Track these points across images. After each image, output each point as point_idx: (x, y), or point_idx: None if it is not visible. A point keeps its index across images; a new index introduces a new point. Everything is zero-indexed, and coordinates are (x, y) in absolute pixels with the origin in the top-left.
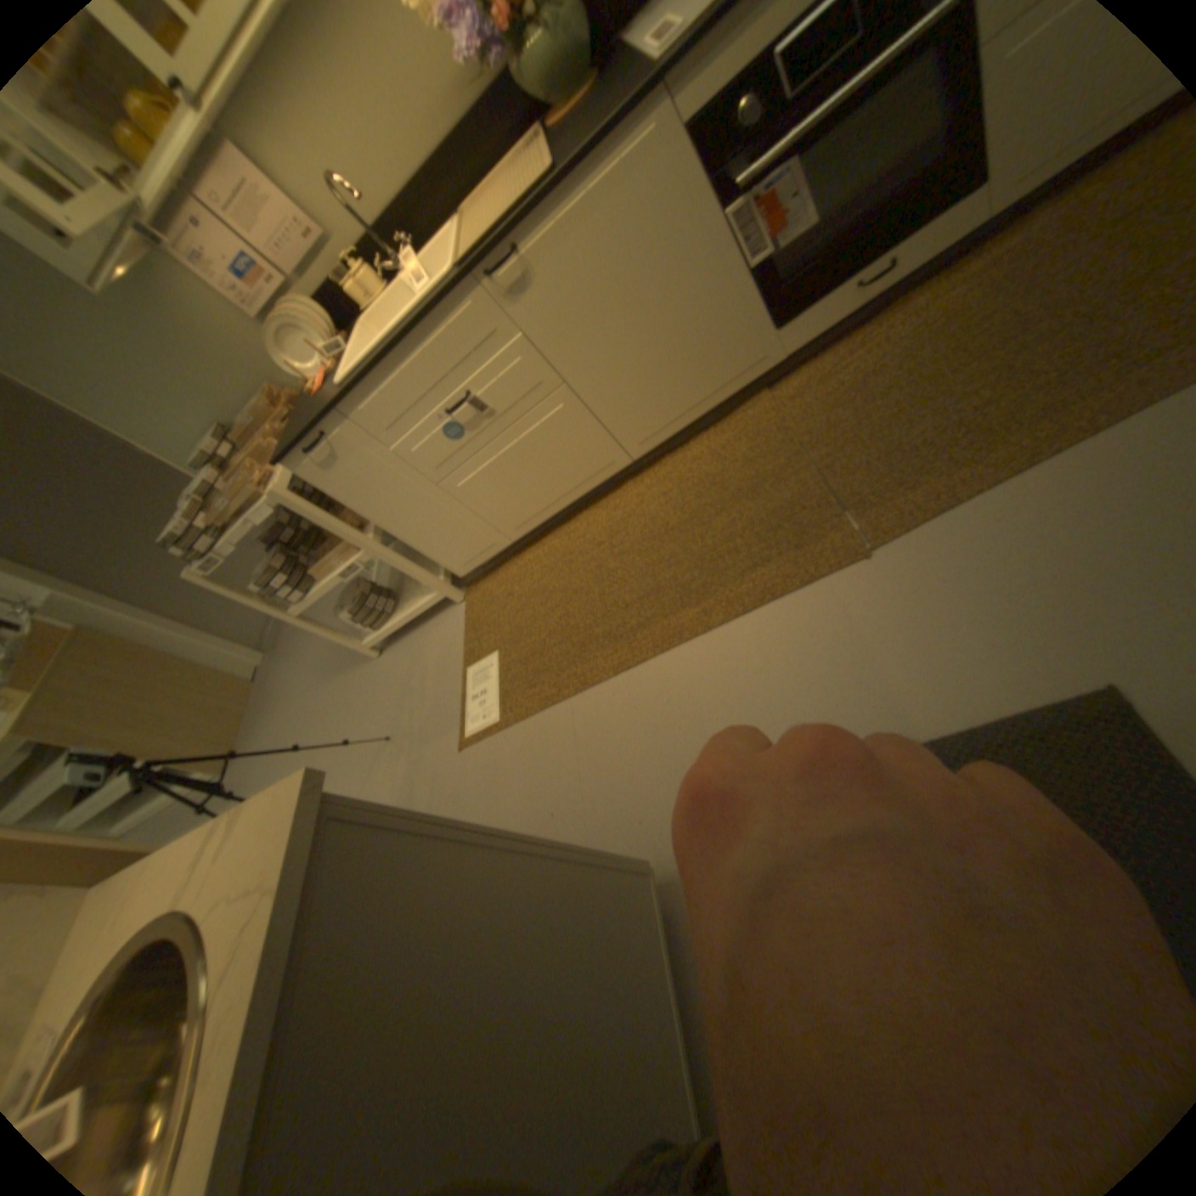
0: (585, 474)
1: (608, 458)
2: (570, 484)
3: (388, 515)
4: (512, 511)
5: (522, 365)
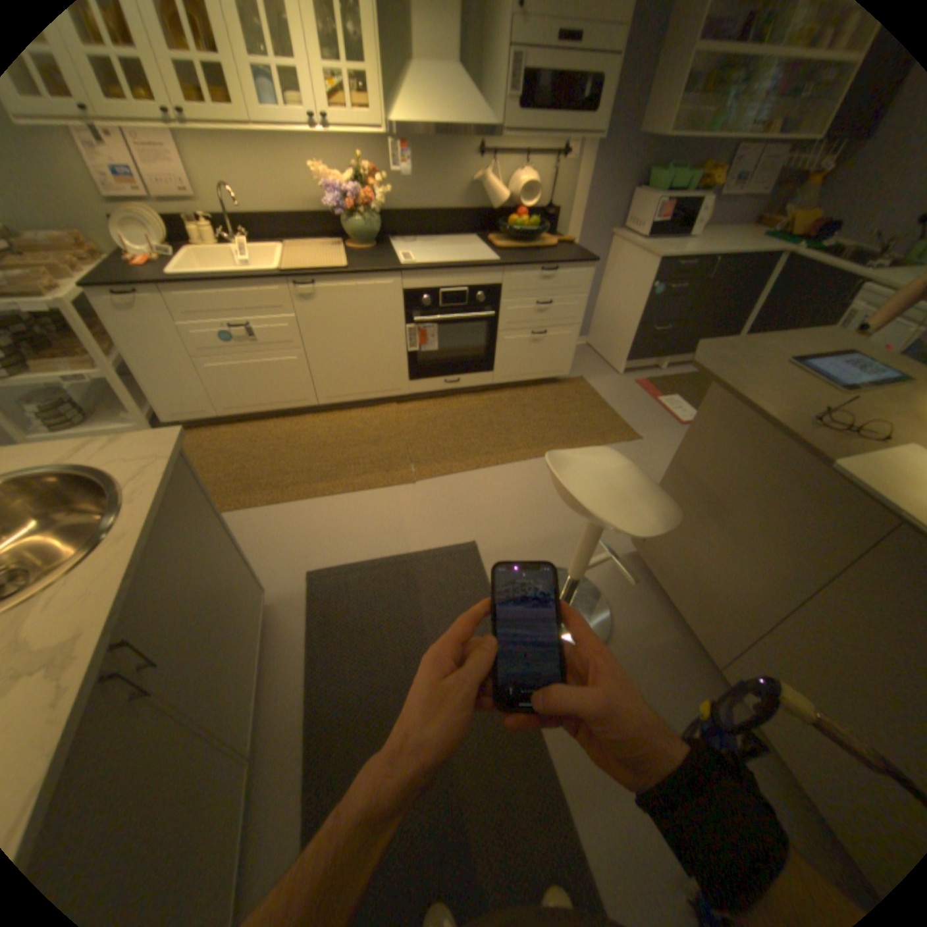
0: (287, 399)
1: (305, 397)
2: (275, 400)
3: (138, 359)
4: (230, 398)
5: (286, 329)
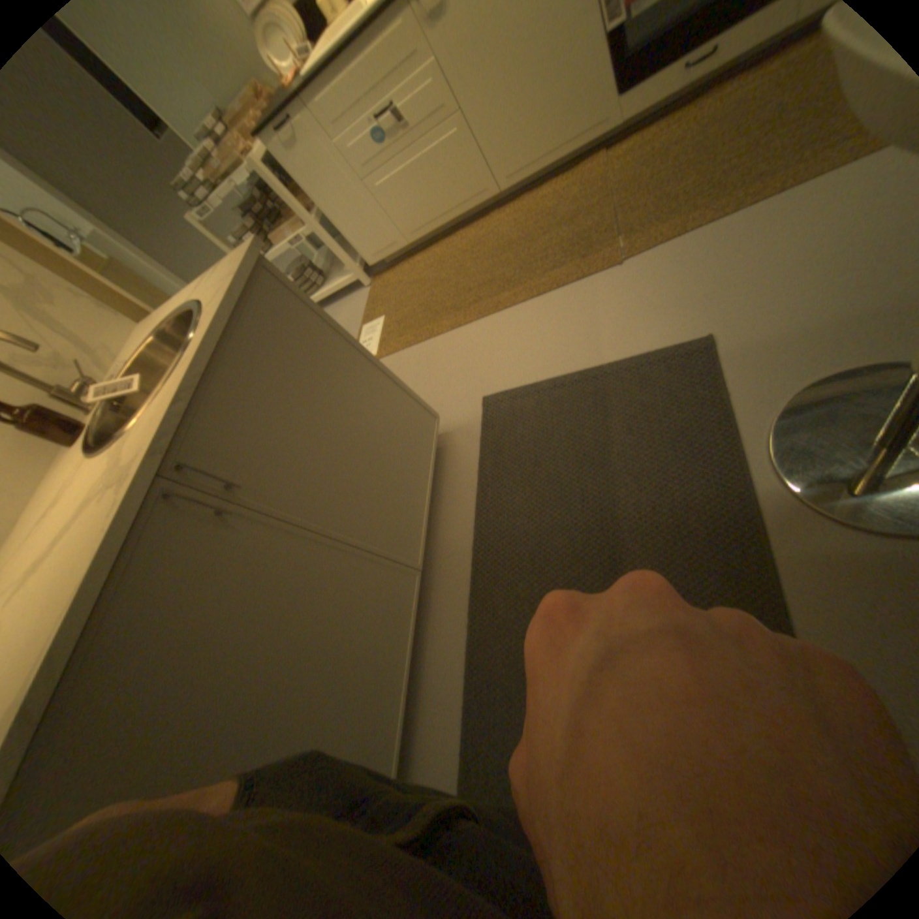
0: (464, 195)
1: (482, 184)
2: (453, 202)
3: (325, 199)
4: (410, 216)
5: (430, 86)
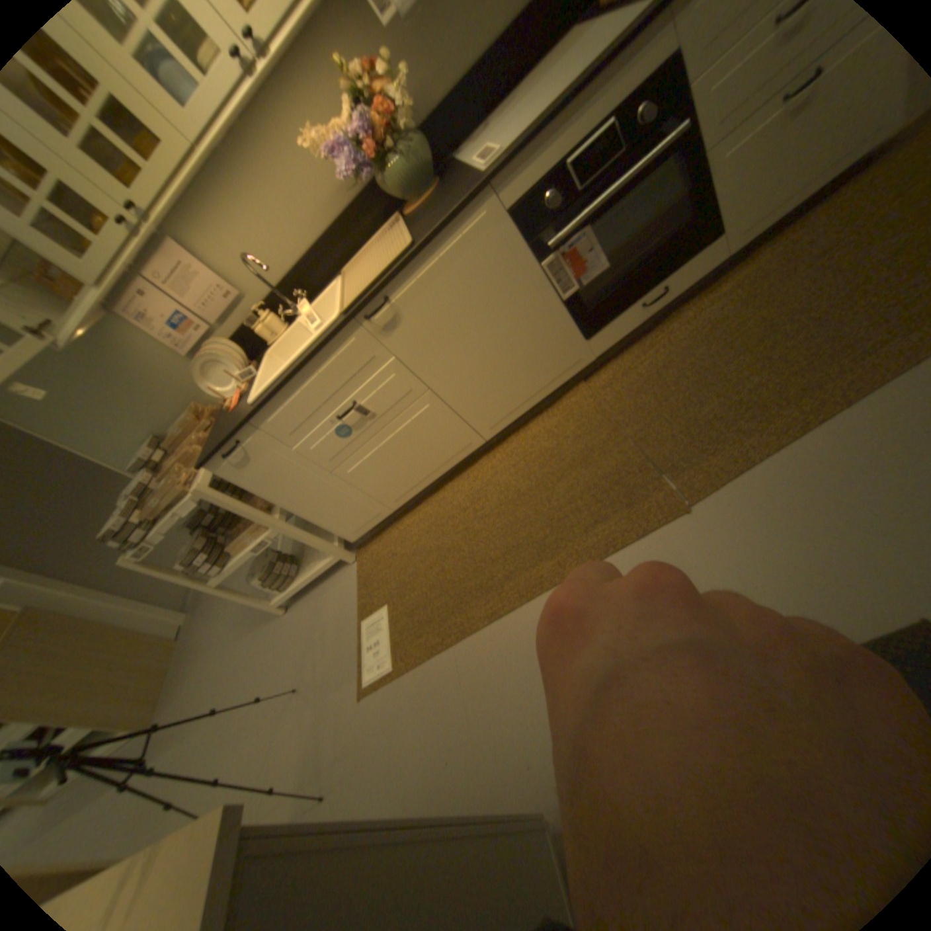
0: (448, 455)
1: (465, 441)
2: (437, 463)
3: (291, 499)
4: (392, 487)
5: (395, 380)
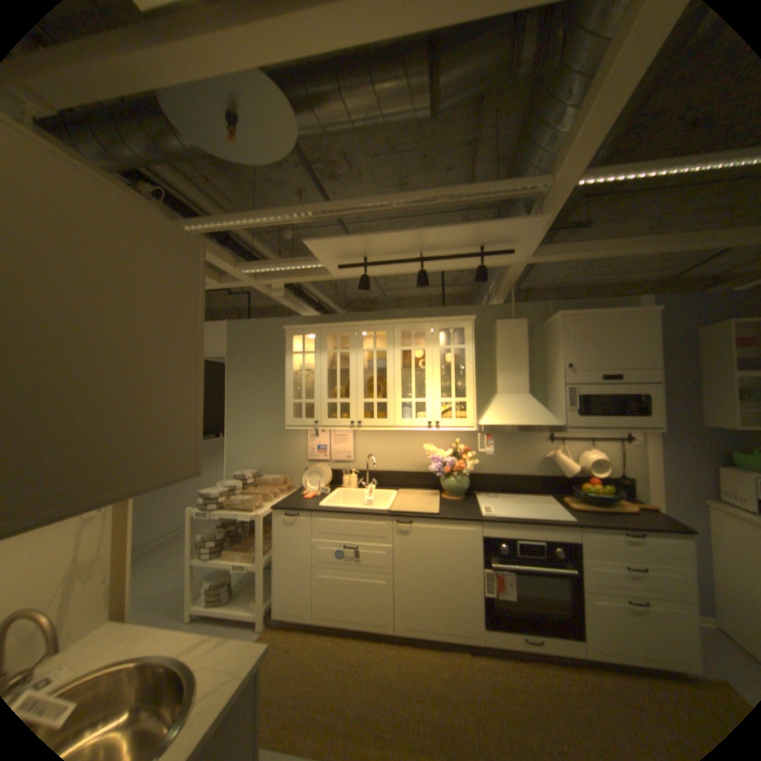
0: (368, 621)
1: (383, 623)
2: (358, 620)
3: (280, 561)
4: (325, 609)
5: (383, 556)
